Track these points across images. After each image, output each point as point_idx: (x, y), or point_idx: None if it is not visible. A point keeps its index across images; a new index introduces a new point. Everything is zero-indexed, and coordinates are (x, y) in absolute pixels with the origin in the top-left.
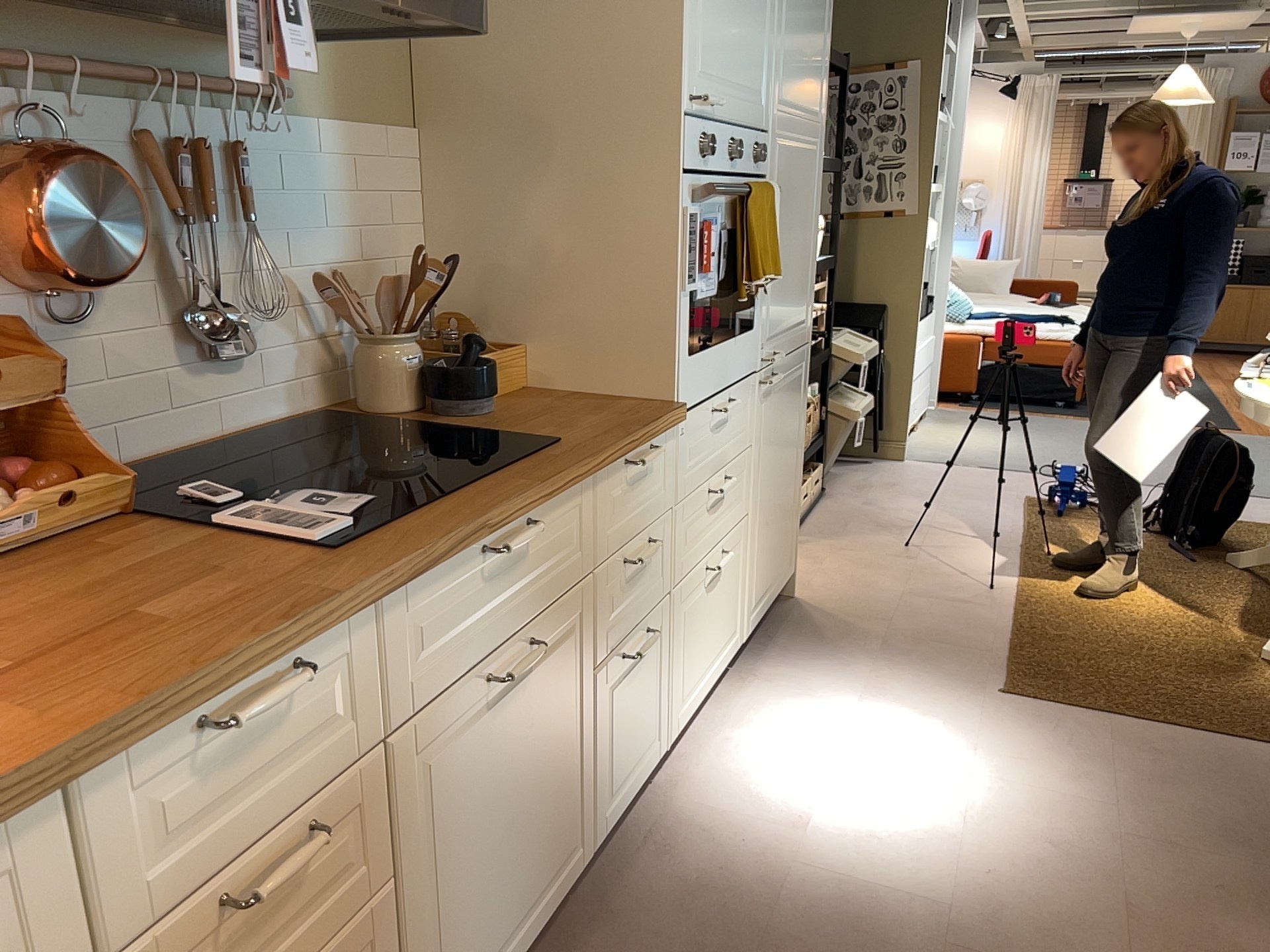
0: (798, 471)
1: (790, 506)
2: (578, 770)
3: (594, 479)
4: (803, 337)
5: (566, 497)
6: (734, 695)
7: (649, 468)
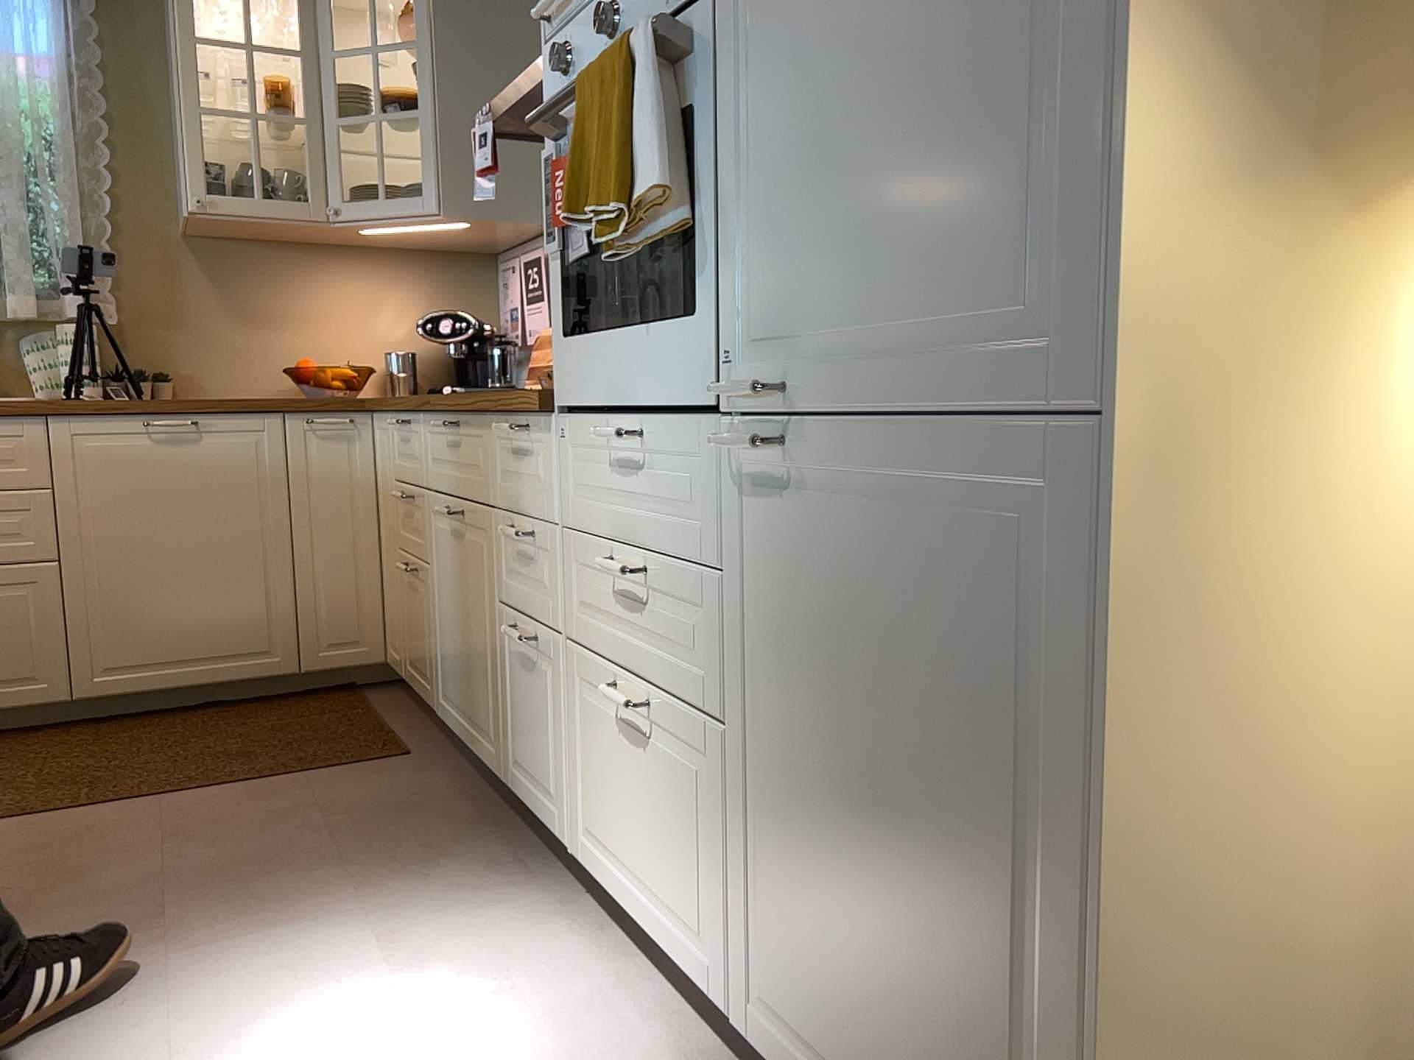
0: (1058, 946)
1: (985, 1010)
2: (493, 677)
3: (489, 423)
4: (1018, 381)
5: (475, 424)
6: (683, 1055)
7: (531, 451)
